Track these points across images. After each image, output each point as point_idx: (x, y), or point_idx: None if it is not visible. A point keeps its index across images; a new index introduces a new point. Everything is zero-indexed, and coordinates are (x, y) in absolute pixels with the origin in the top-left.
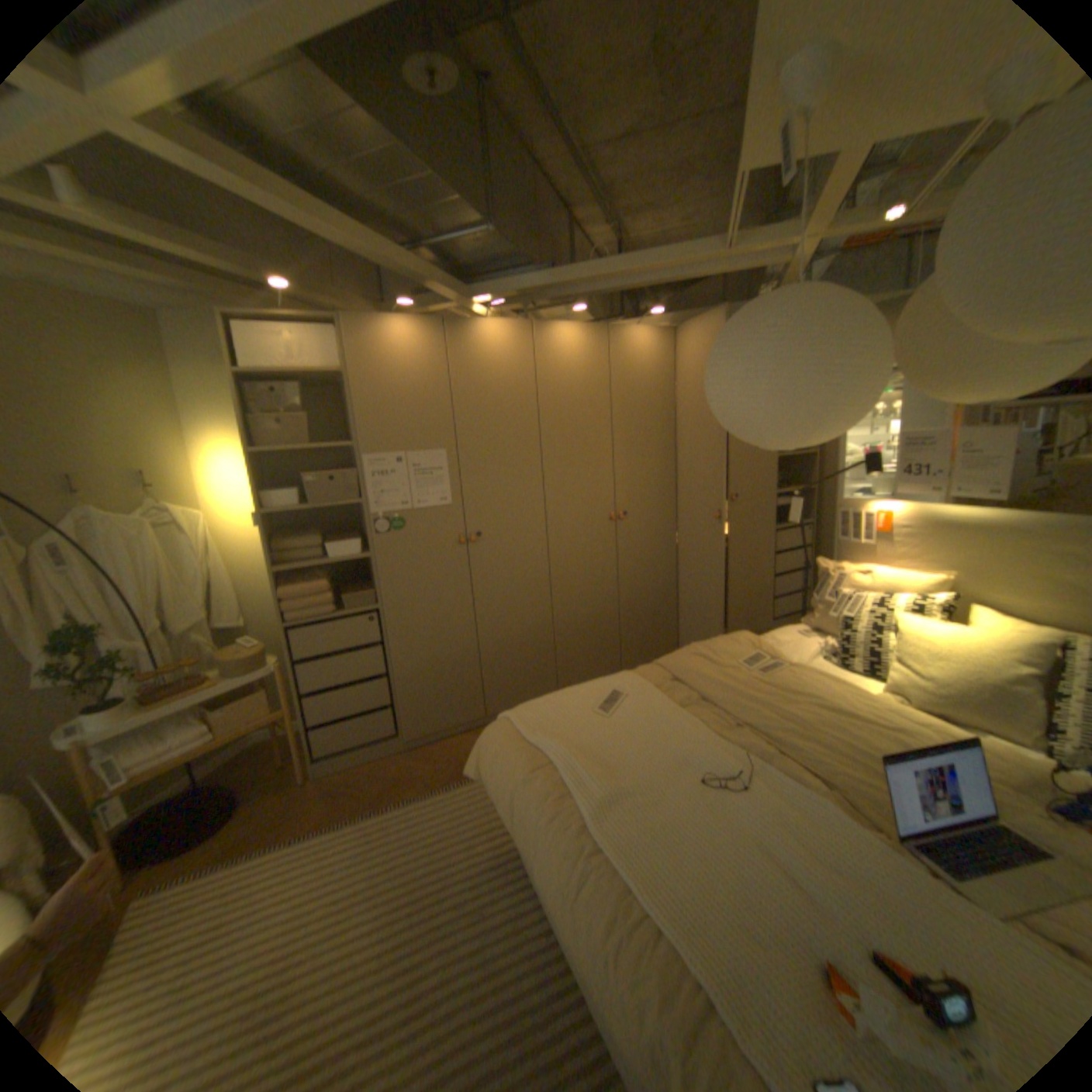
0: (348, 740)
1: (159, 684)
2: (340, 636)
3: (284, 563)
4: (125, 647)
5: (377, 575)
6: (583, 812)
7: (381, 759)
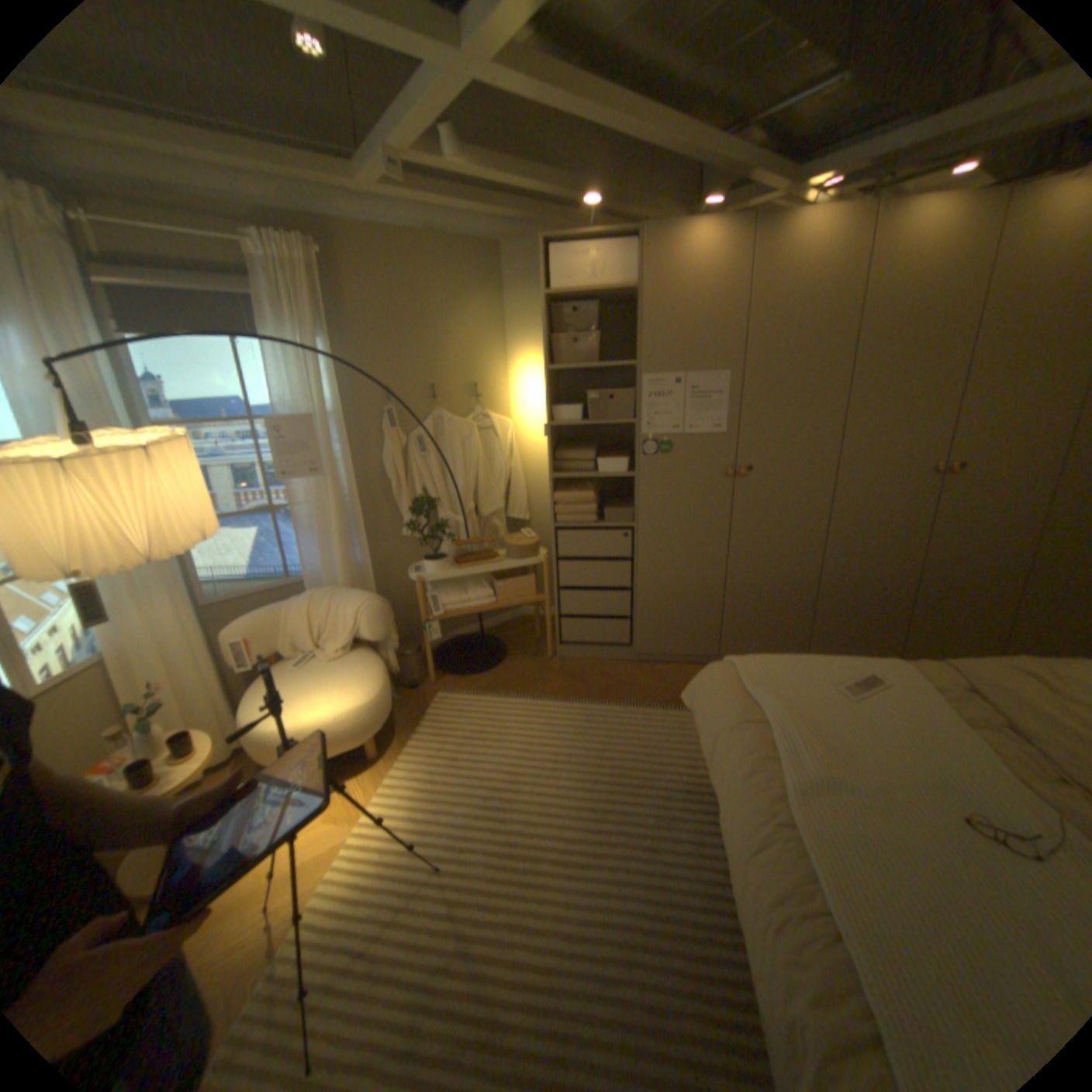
0: (589, 635)
1: (468, 551)
2: (596, 545)
3: (562, 472)
4: (452, 518)
5: (637, 495)
6: (787, 783)
7: (613, 661)
